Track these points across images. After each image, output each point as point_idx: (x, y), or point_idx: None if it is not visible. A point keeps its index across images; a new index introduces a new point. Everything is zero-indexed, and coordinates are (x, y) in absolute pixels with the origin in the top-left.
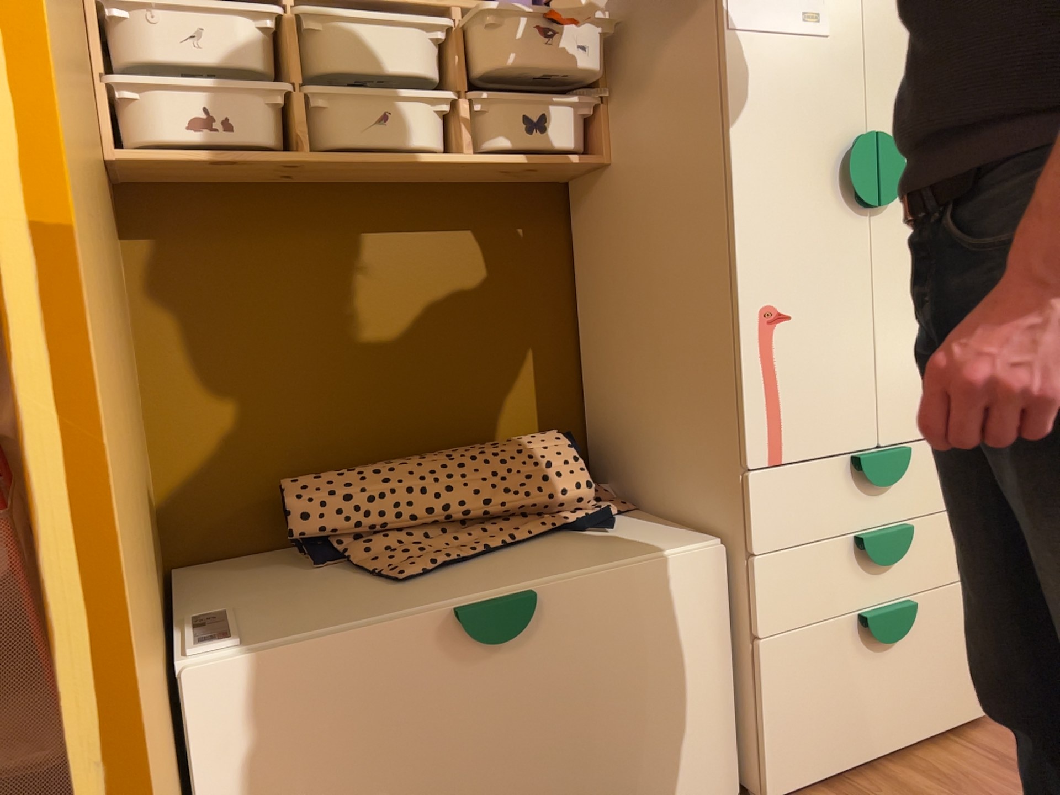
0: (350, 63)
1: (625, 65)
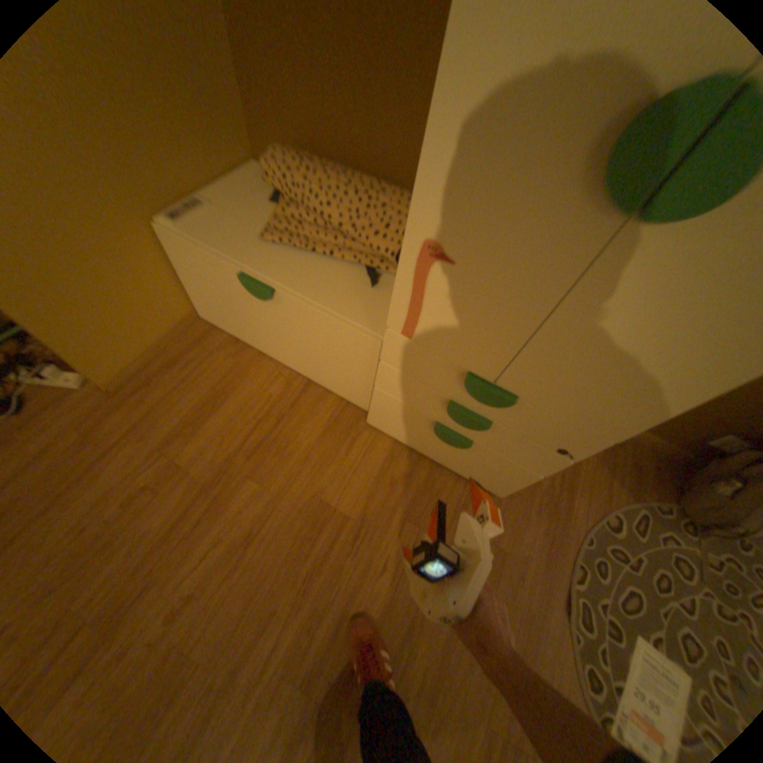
0: None
1: None
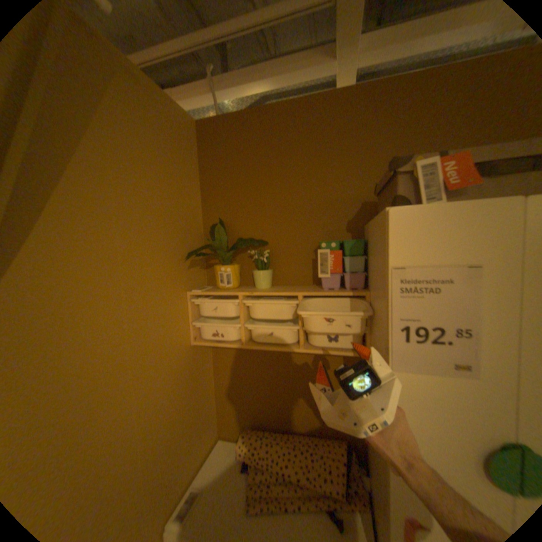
0: (260, 315)
1: (375, 323)
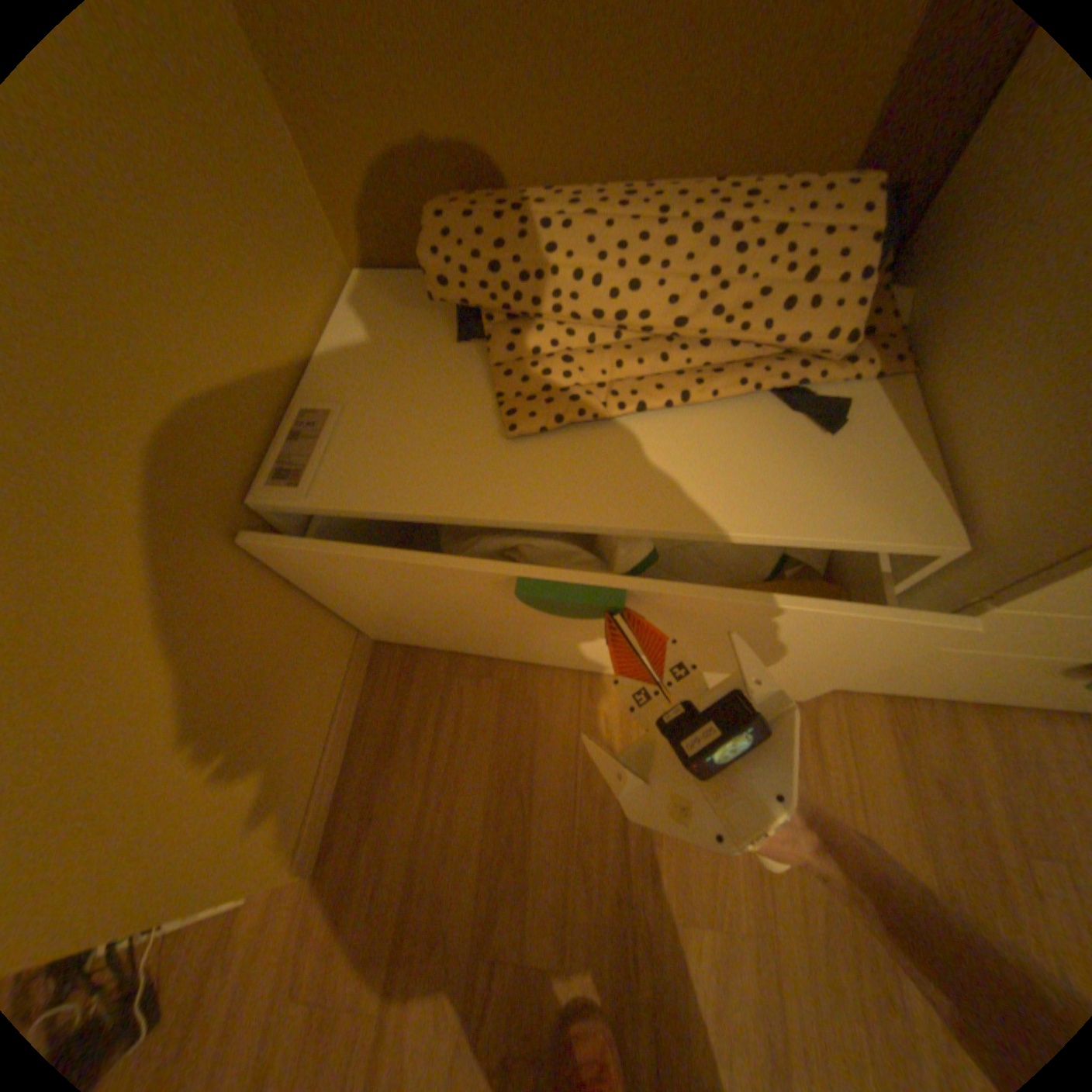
0: None
1: None
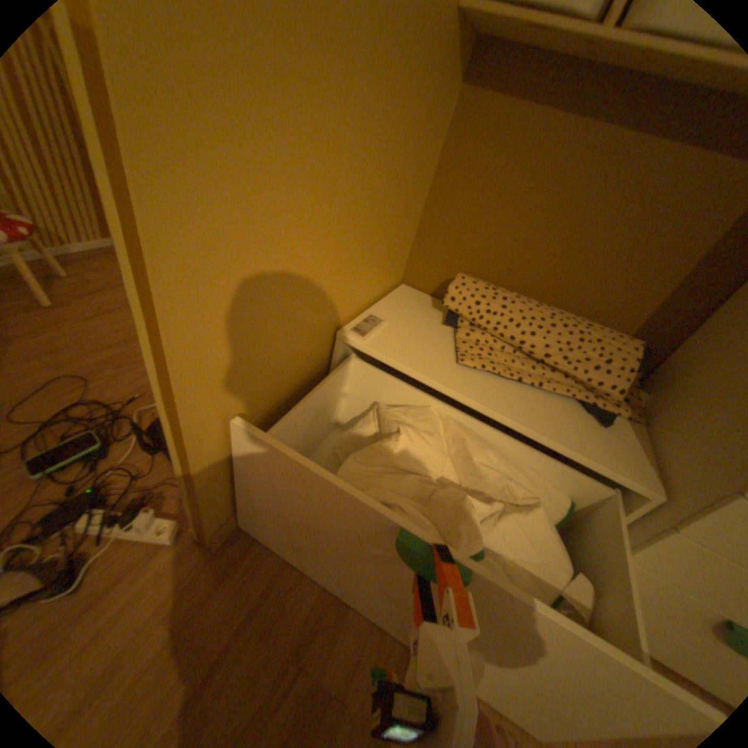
0: None
1: None
